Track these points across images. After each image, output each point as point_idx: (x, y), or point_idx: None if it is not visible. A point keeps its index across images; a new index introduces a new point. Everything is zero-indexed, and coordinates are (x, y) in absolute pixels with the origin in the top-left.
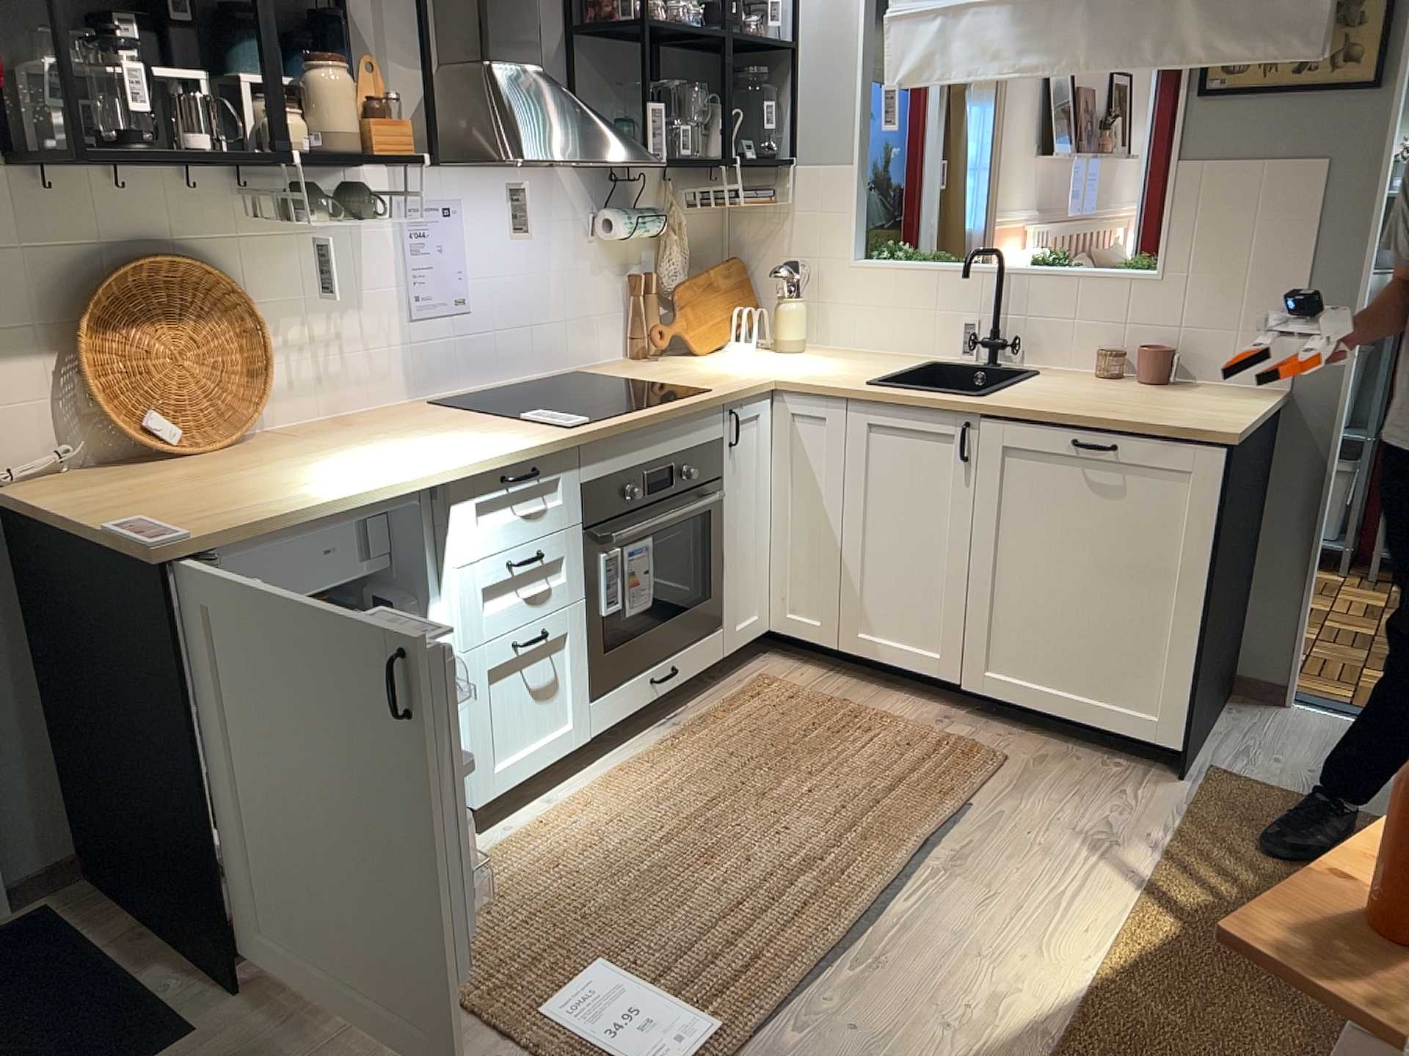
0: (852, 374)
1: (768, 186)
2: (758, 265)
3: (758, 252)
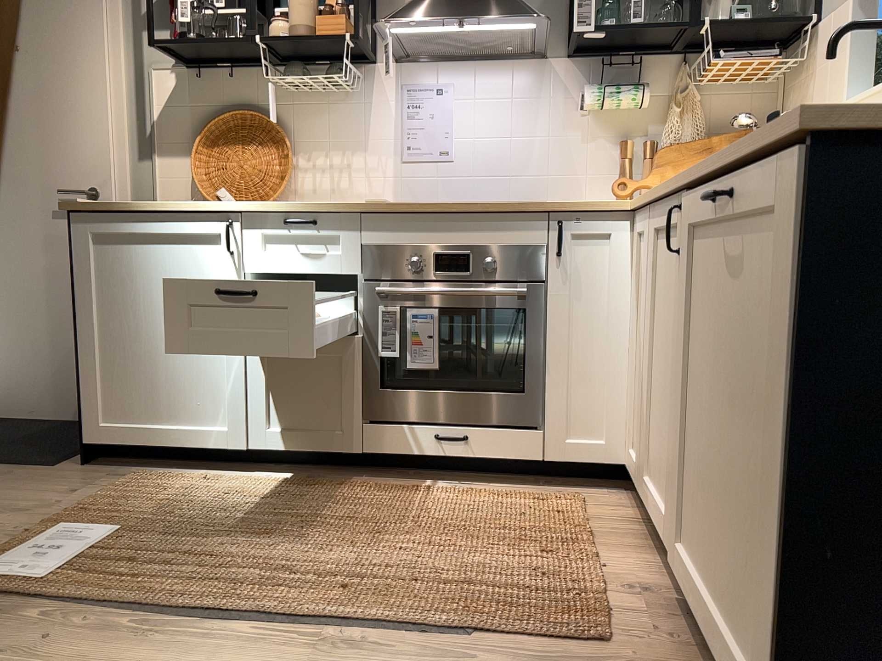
0: None
1: (796, 55)
2: None
3: None
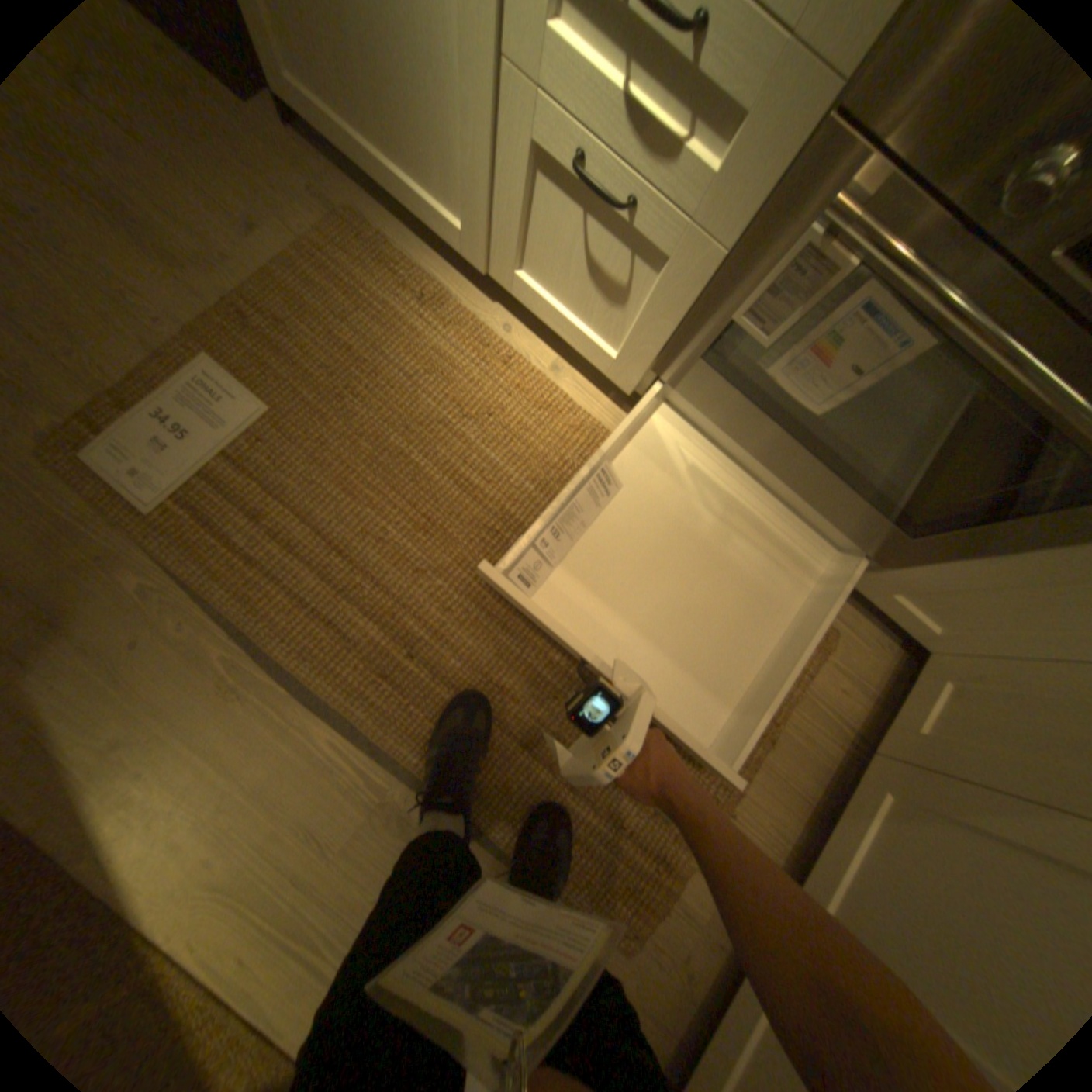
0: None
1: None
2: None
3: None
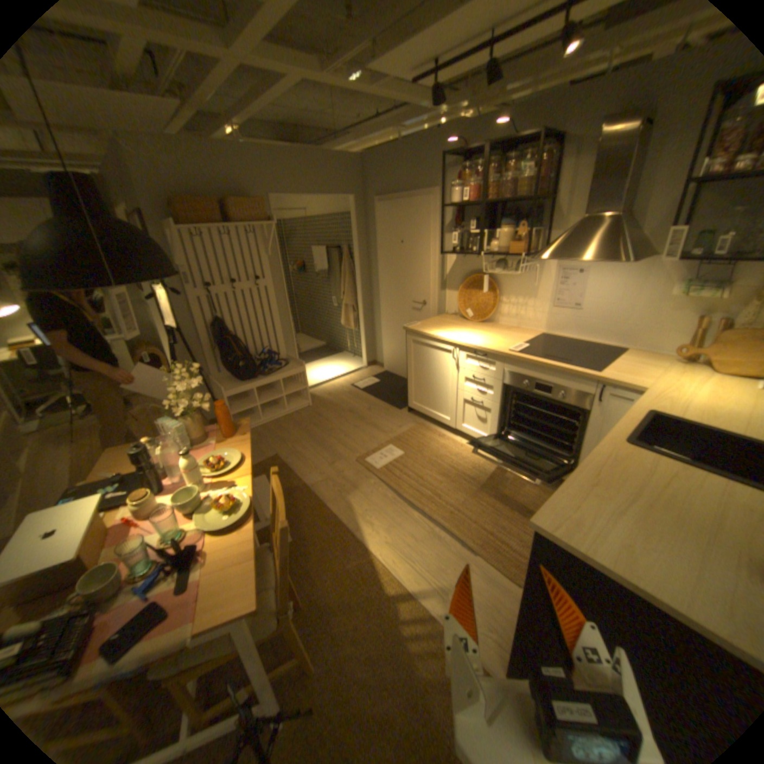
0: (689, 412)
1: None
2: None
3: None
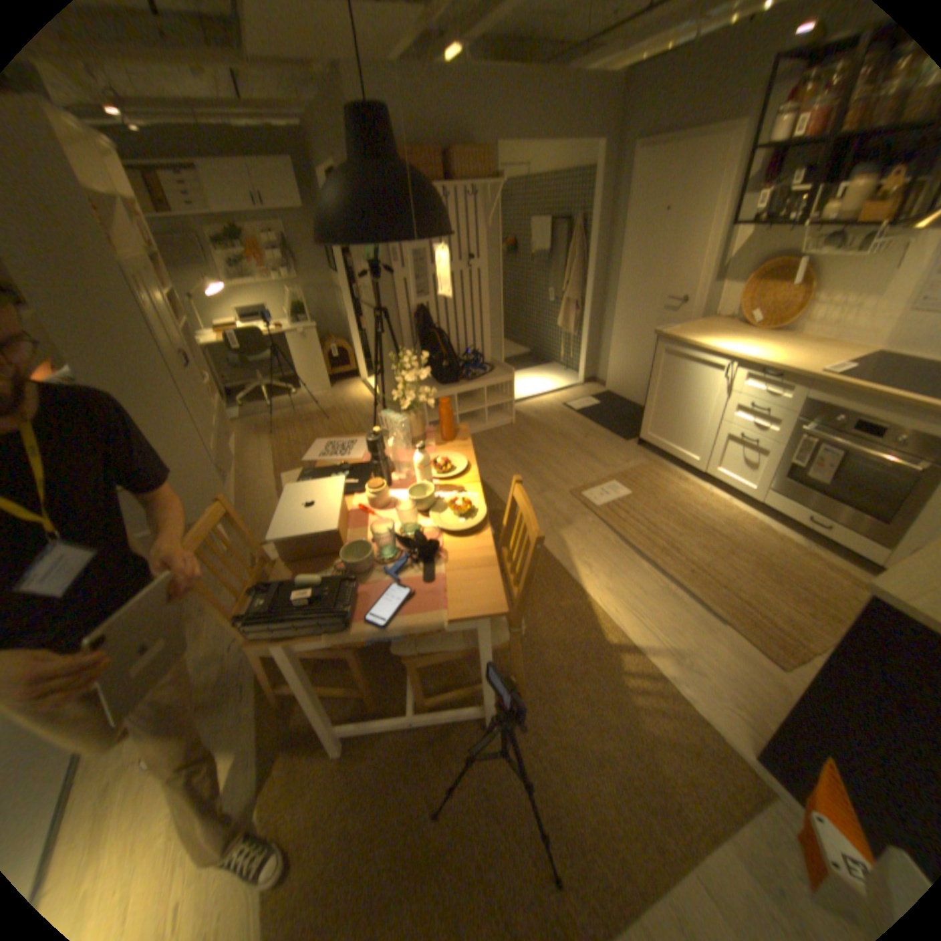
0: None
1: None
2: None
3: None
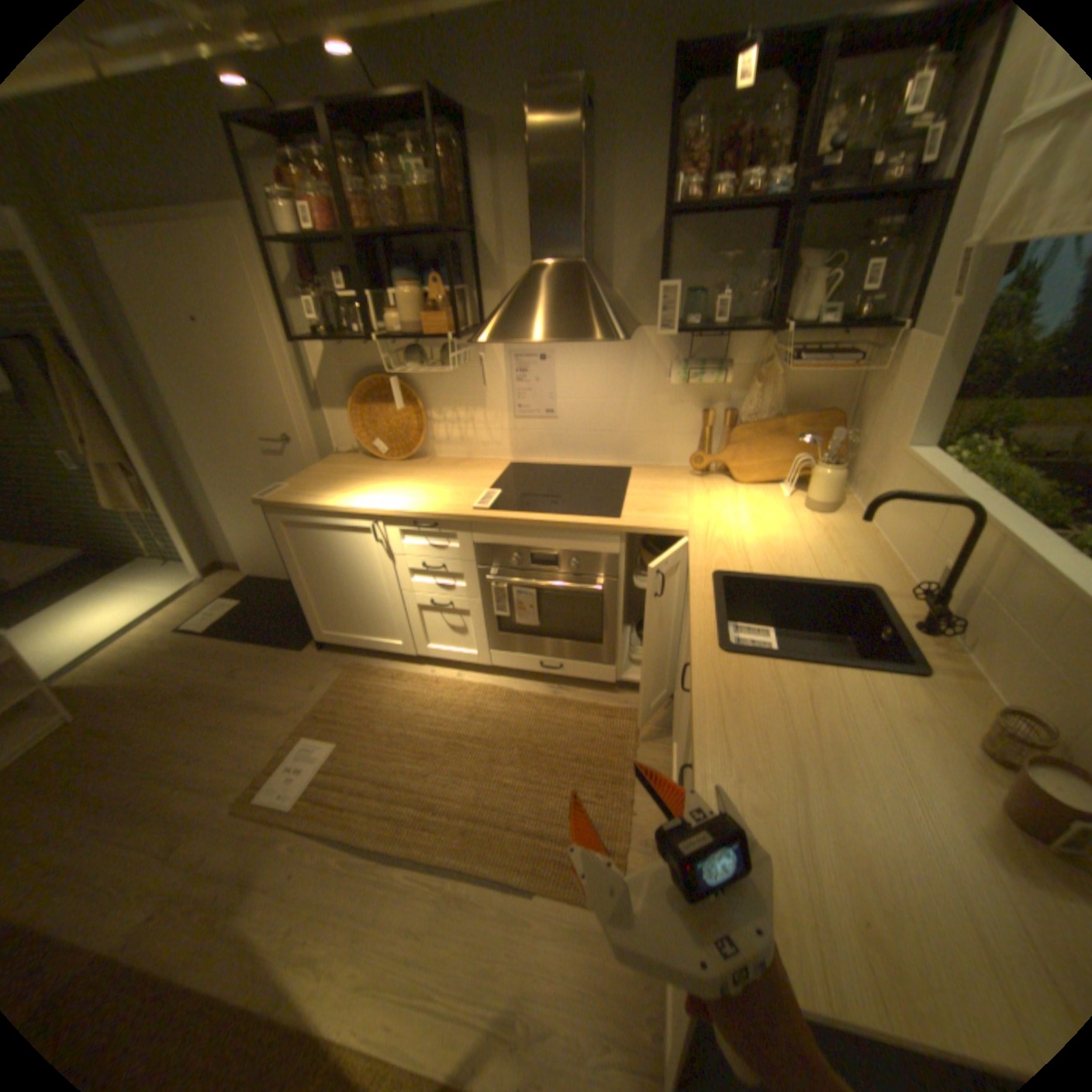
0: (751, 558)
1: (887, 346)
2: (865, 420)
3: (869, 408)
